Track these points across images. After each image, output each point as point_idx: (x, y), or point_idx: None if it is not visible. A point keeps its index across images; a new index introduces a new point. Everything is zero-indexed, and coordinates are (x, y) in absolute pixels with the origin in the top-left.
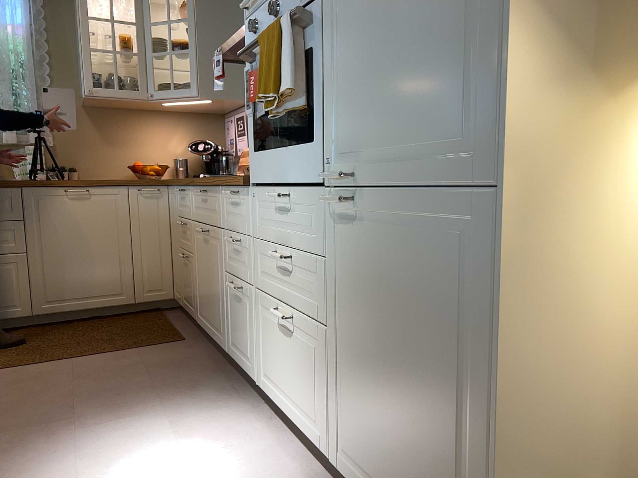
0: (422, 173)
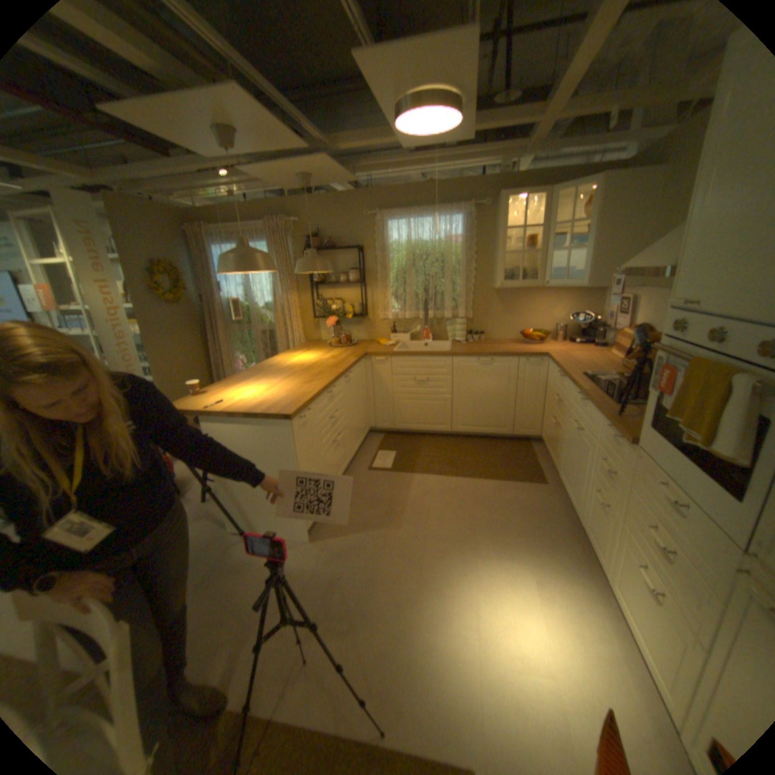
0: None
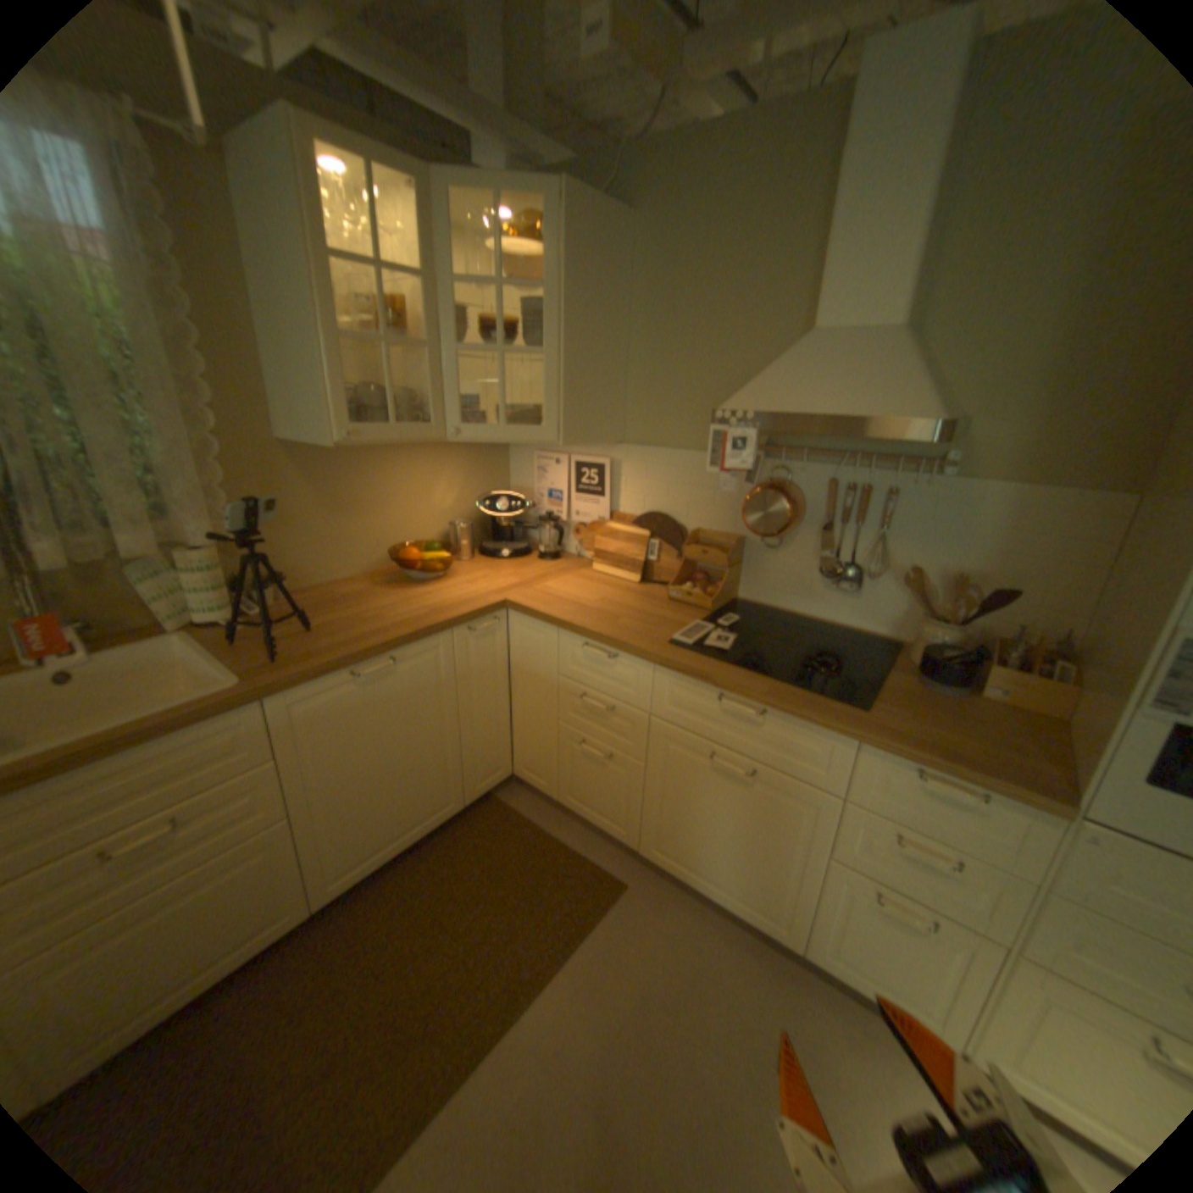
0: None
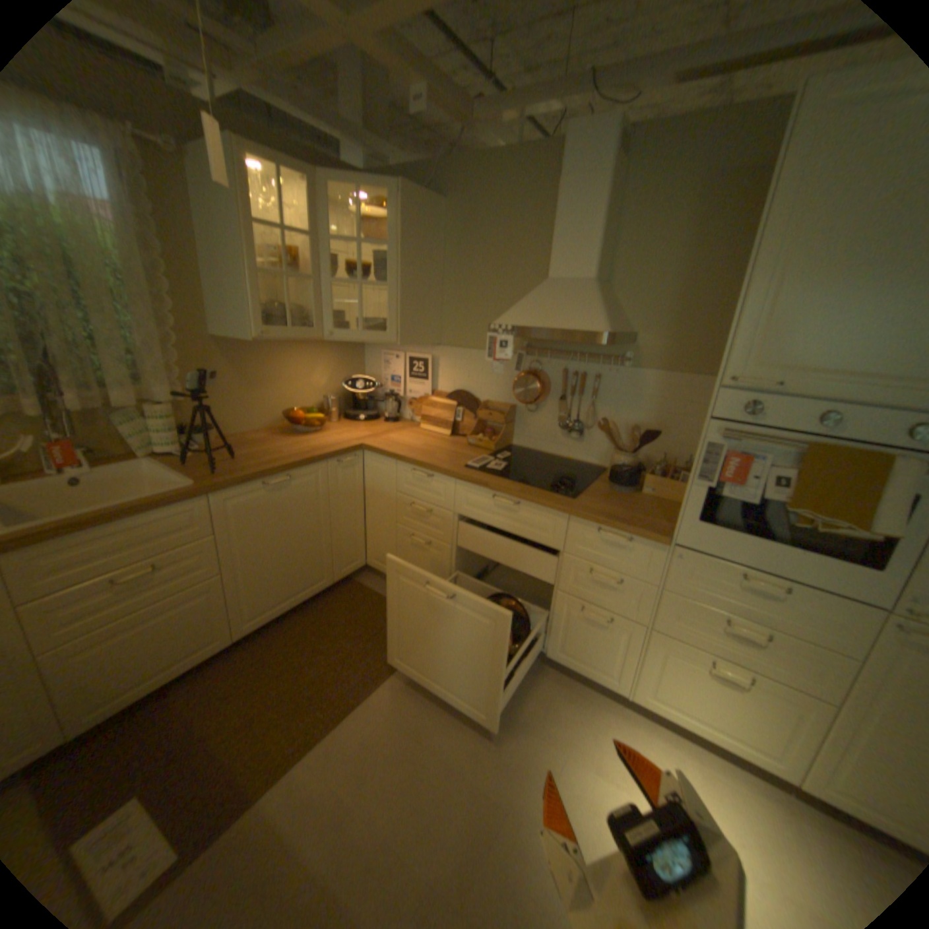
0: None
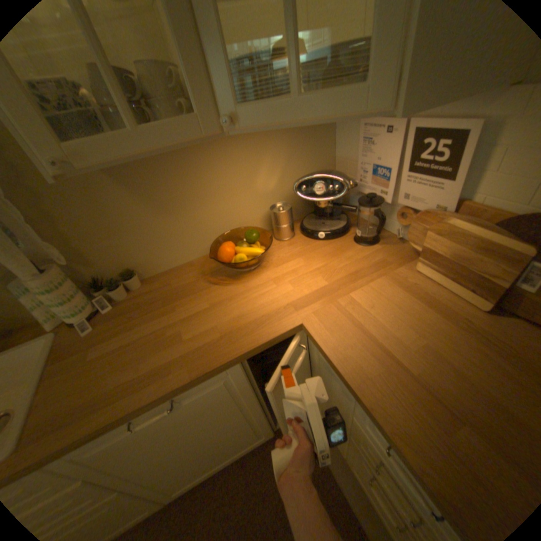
0: None
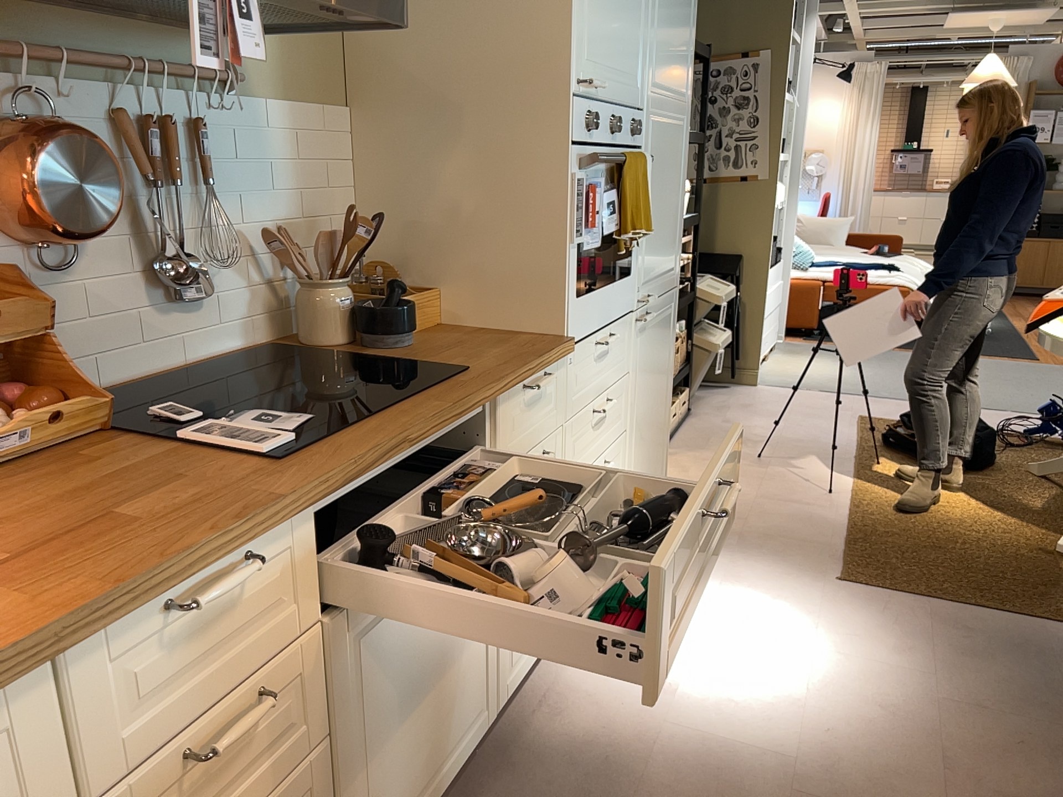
0: (665, 285)
